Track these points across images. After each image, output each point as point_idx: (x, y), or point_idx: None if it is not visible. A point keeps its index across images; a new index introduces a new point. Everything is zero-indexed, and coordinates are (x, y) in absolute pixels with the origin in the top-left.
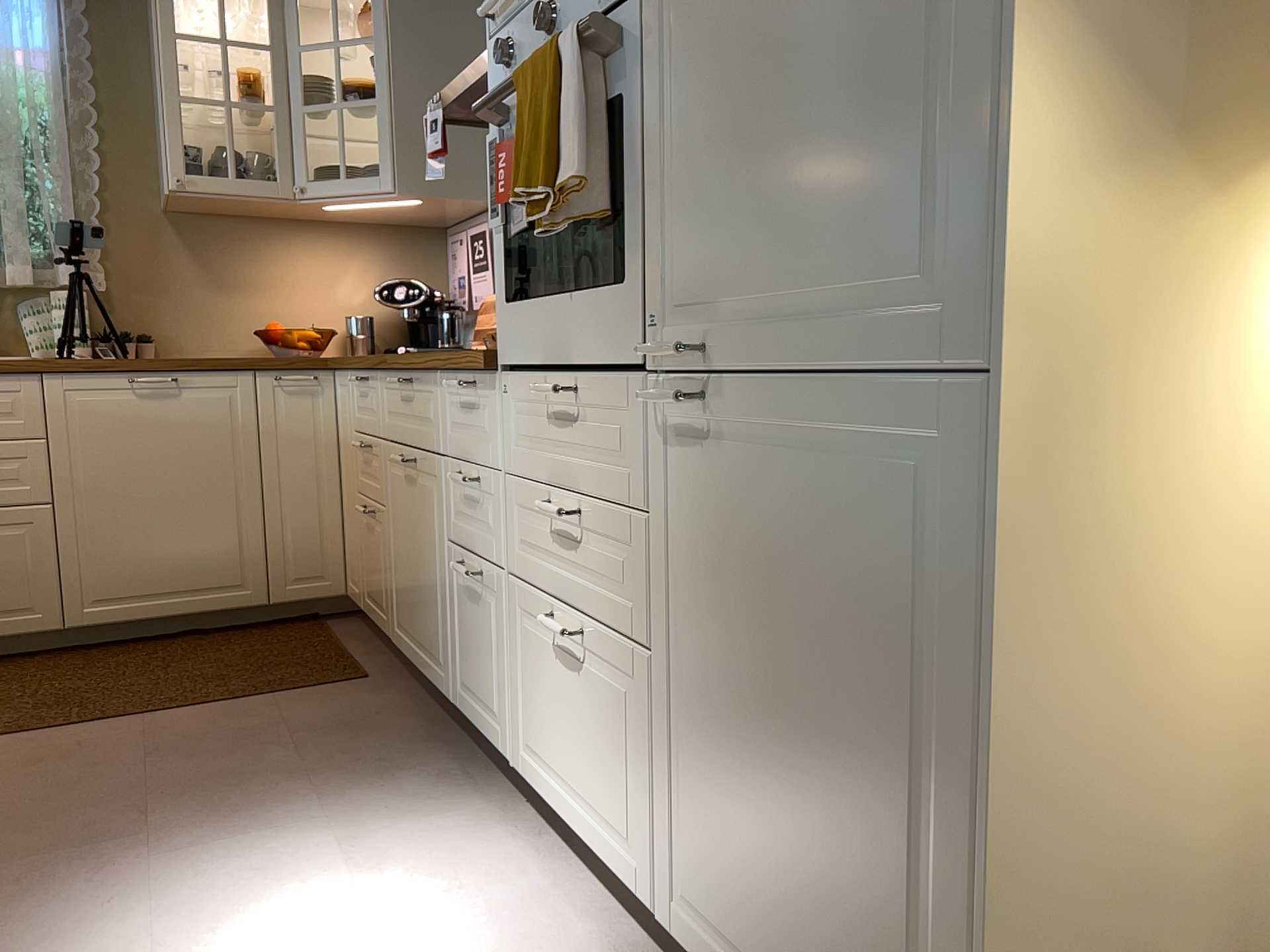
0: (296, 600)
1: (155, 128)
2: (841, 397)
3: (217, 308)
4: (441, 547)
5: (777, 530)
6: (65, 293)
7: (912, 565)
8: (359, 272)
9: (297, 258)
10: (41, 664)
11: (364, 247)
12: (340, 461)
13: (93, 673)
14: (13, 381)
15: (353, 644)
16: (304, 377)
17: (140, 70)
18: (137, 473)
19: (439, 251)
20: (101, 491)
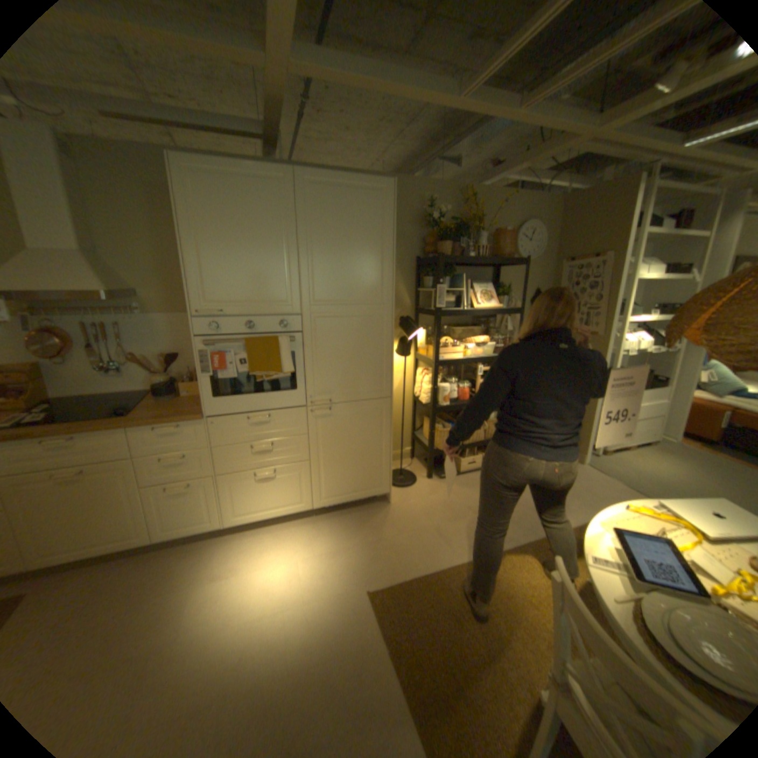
0: None
1: None
2: (361, 403)
3: None
4: (127, 494)
5: (347, 425)
6: None
7: (375, 421)
8: None
9: None
10: None
11: None
12: None
13: None
14: None
15: None
16: None
17: None
18: None
19: None
20: None
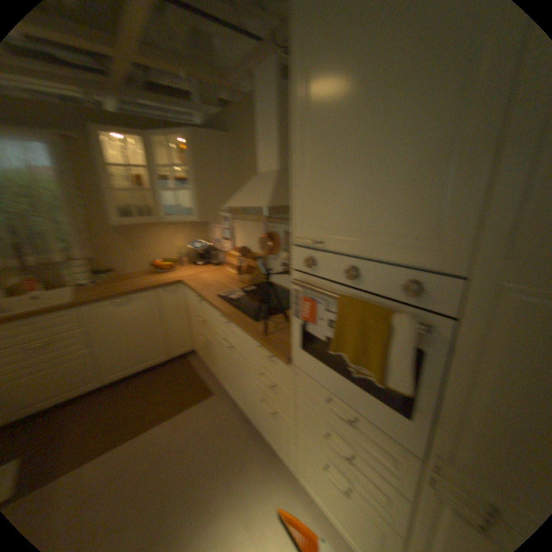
0: (175, 355)
1: (95, 192)
2: None
3: (129, 255)
4: (246, 381)
5: None
6: (71, 261)
7: None
8: (177, 235)
9: (156, 234)
10: (90, 401)
11: (178, 227)
12: (185, 312)
13: (112, 405)
14: (59, 312)
15: (198, 372)
16: (170, 288)
17: (85, 170)
18: (115, 331)
19: (203, 225)
20: (102, 340)
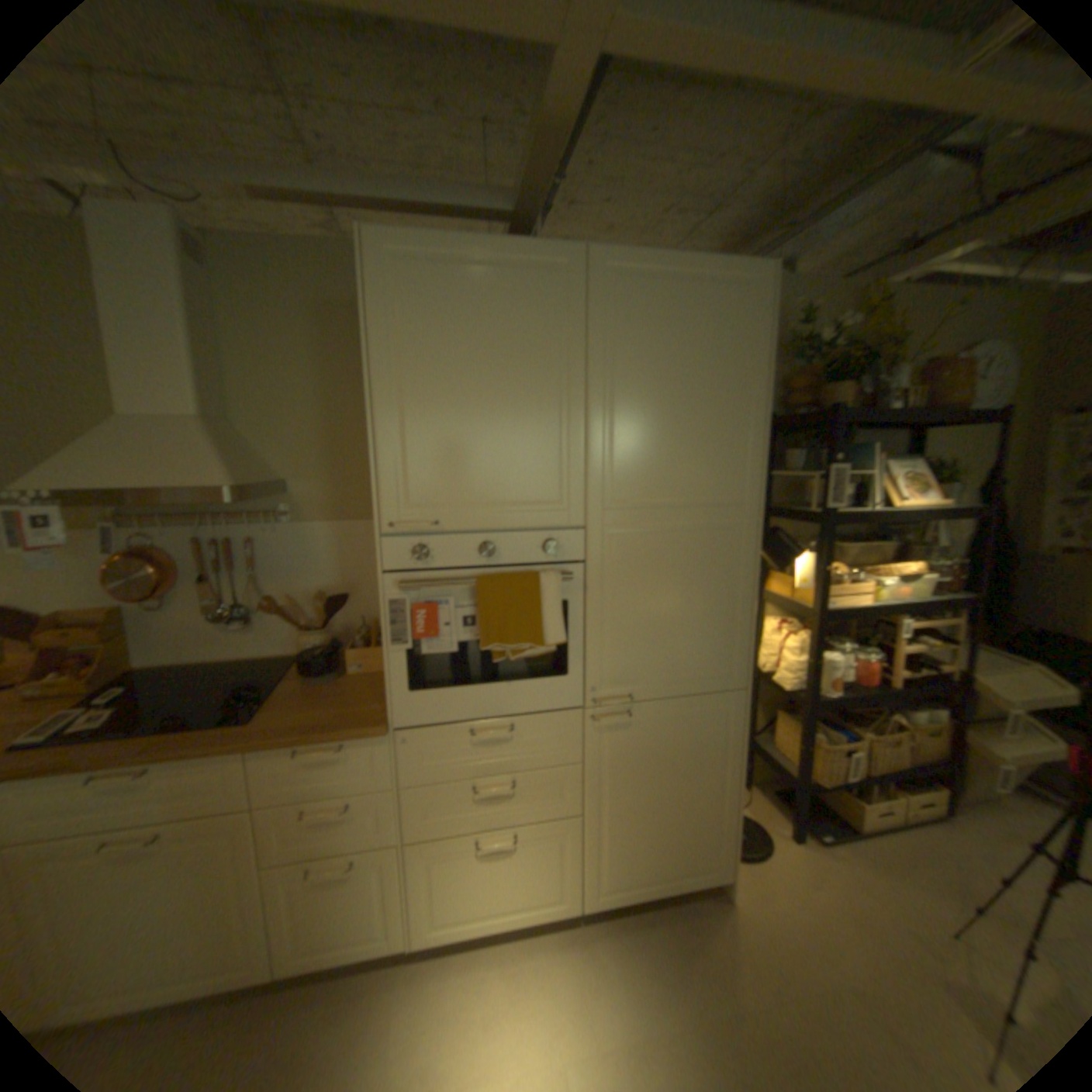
0: None
1: None
2: (691, 701)
3: None
4: (240, 879)
5: (662, 745)
6: None
7: (716, 737)
8: None
9: None
10: None
11: None
12: None
13: None
14: None
15: None
16: None
17: None
18: None
19: None
20: None
